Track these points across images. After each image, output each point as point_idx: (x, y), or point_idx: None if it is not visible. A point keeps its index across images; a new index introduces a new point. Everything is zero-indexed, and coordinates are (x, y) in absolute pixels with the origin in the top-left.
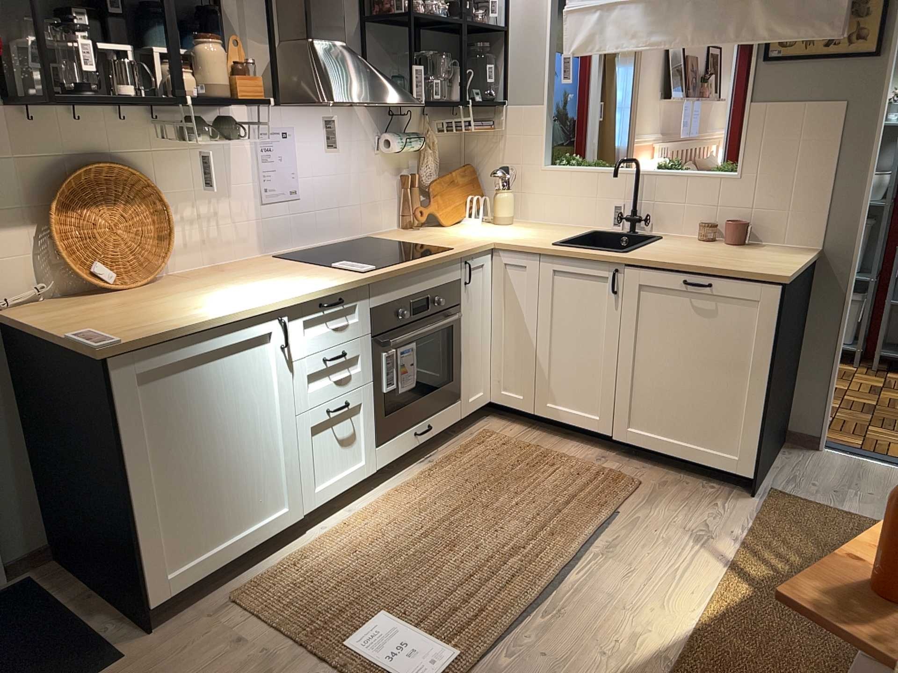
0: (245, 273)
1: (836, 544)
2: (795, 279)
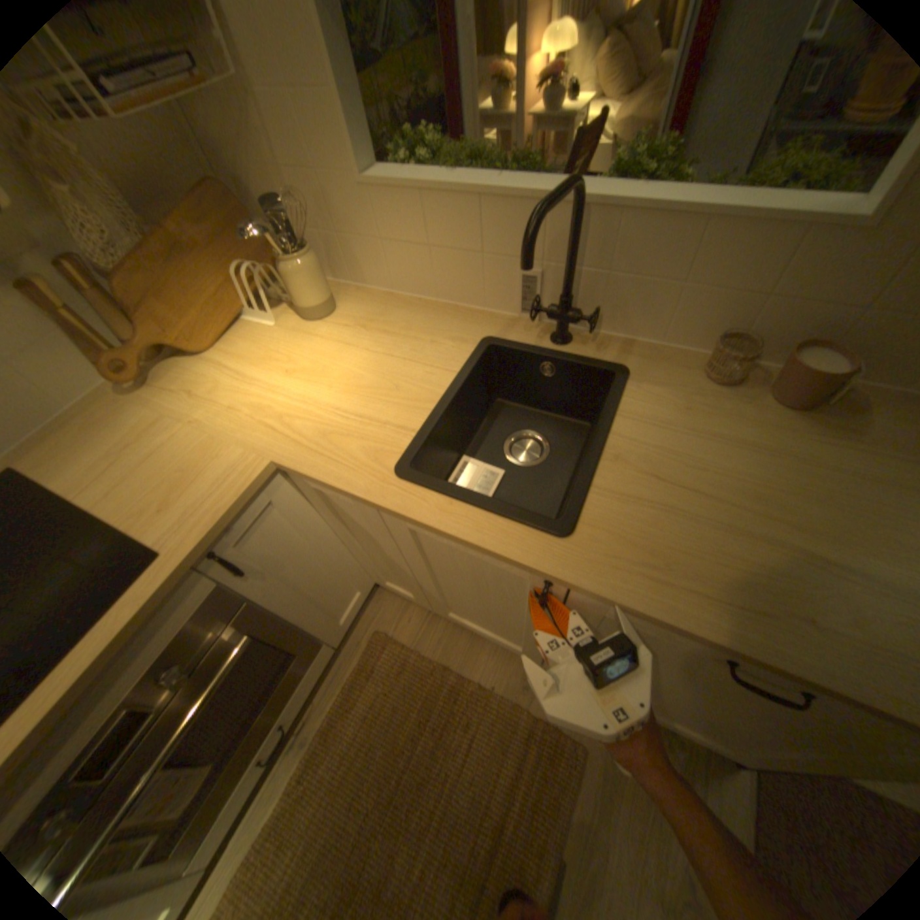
0: None
1: None
2: None
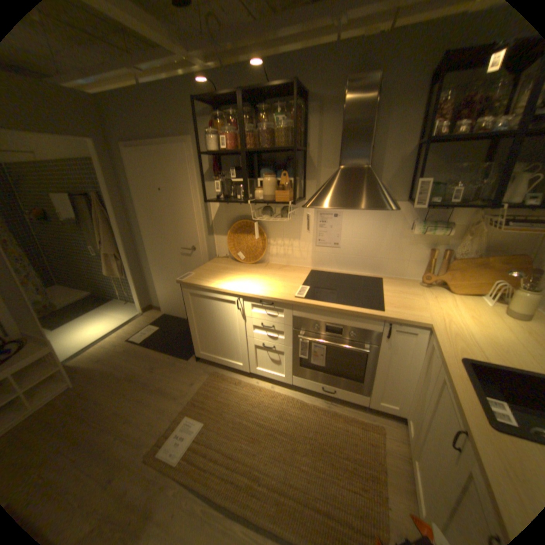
0: (279, 273)
1: None
2: None
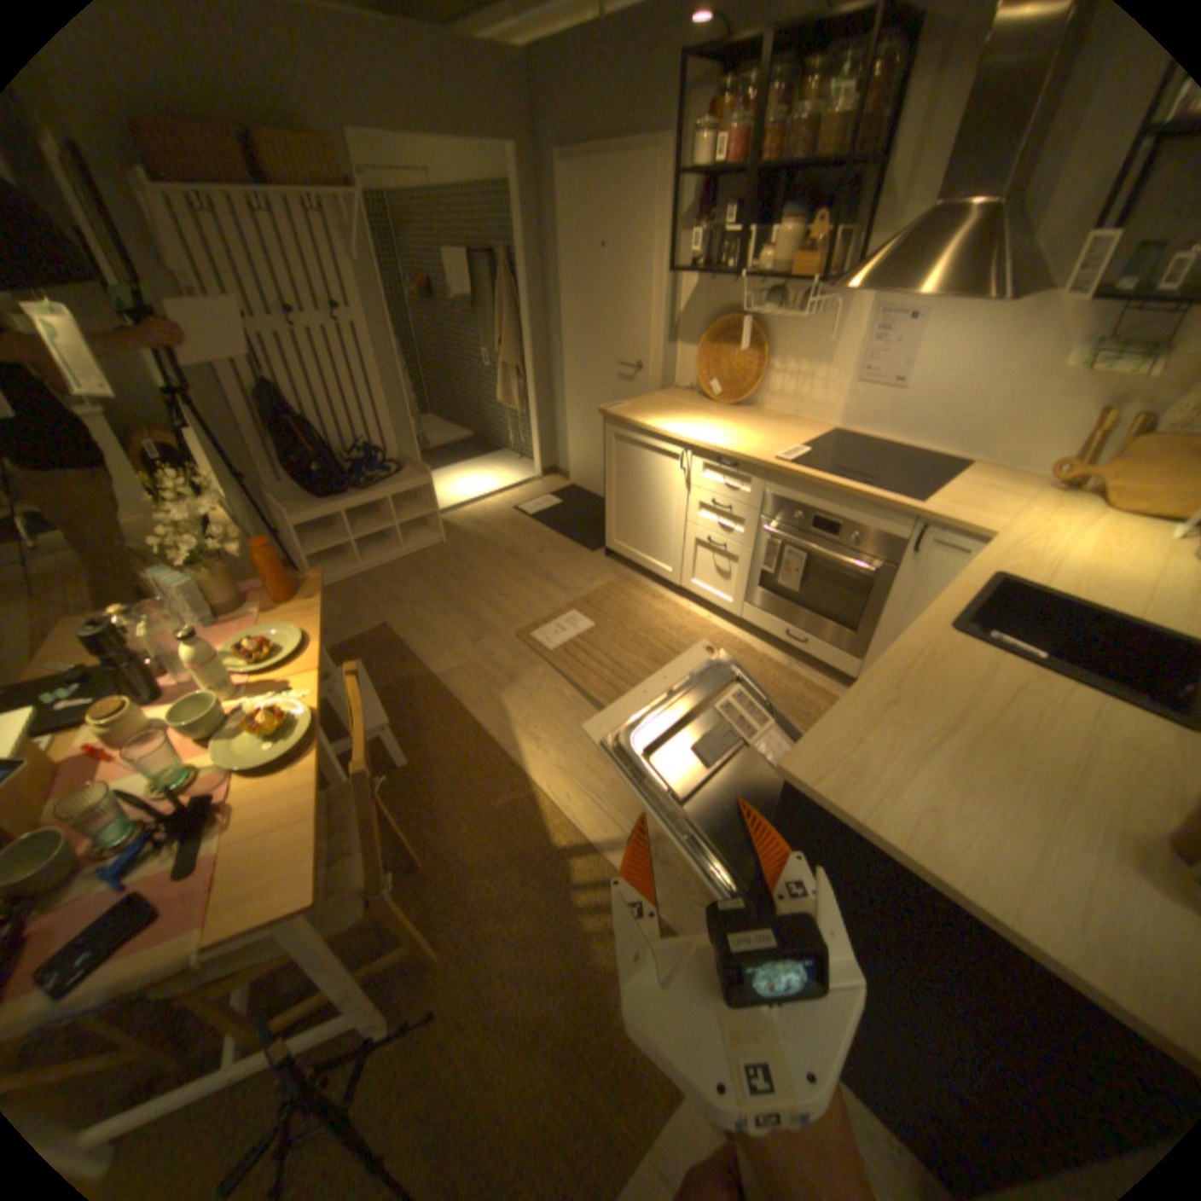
0: (770, 425)
1: (602, 1000)
2: (838, 824)
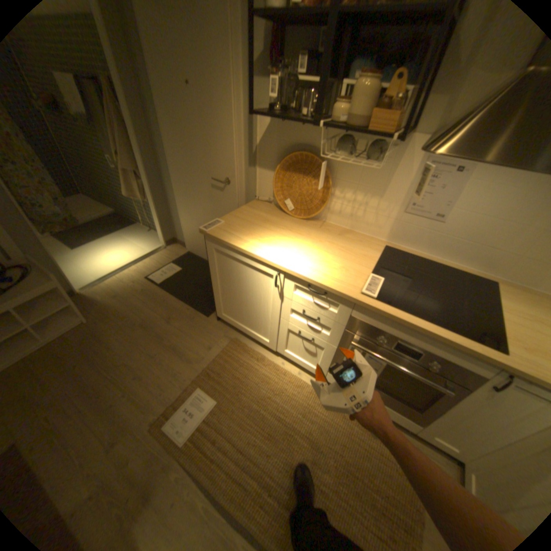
0: (339, 243)
1: None
2: None
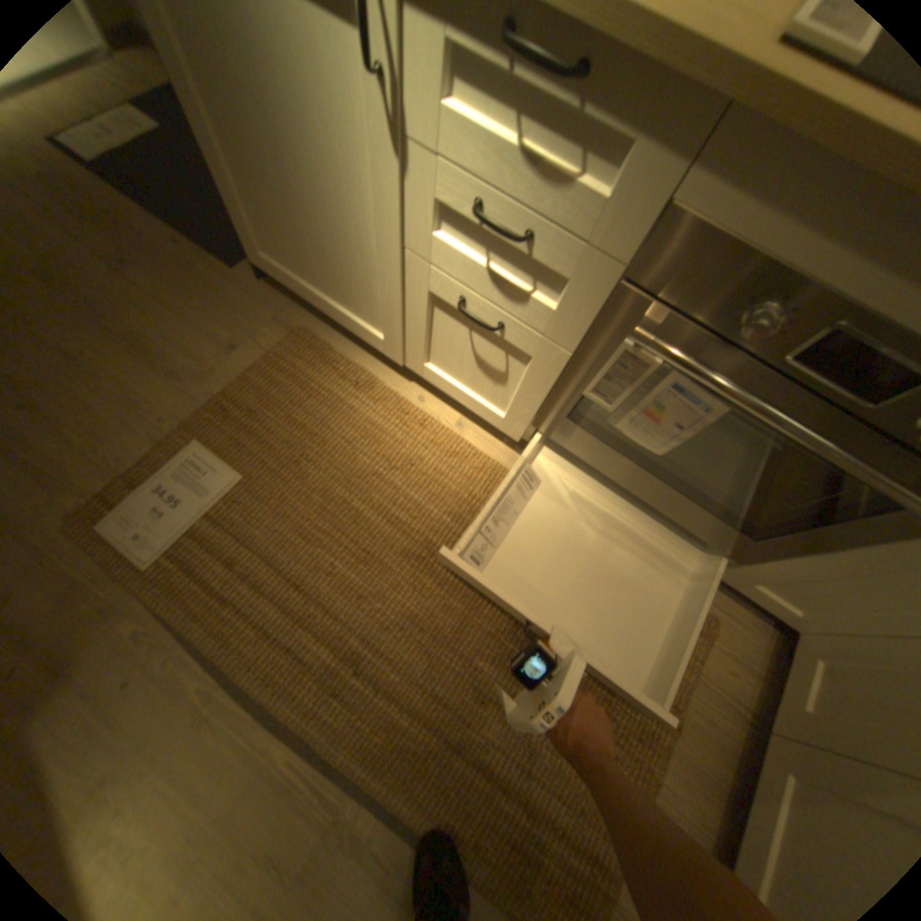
0: None
1: None
2: None
